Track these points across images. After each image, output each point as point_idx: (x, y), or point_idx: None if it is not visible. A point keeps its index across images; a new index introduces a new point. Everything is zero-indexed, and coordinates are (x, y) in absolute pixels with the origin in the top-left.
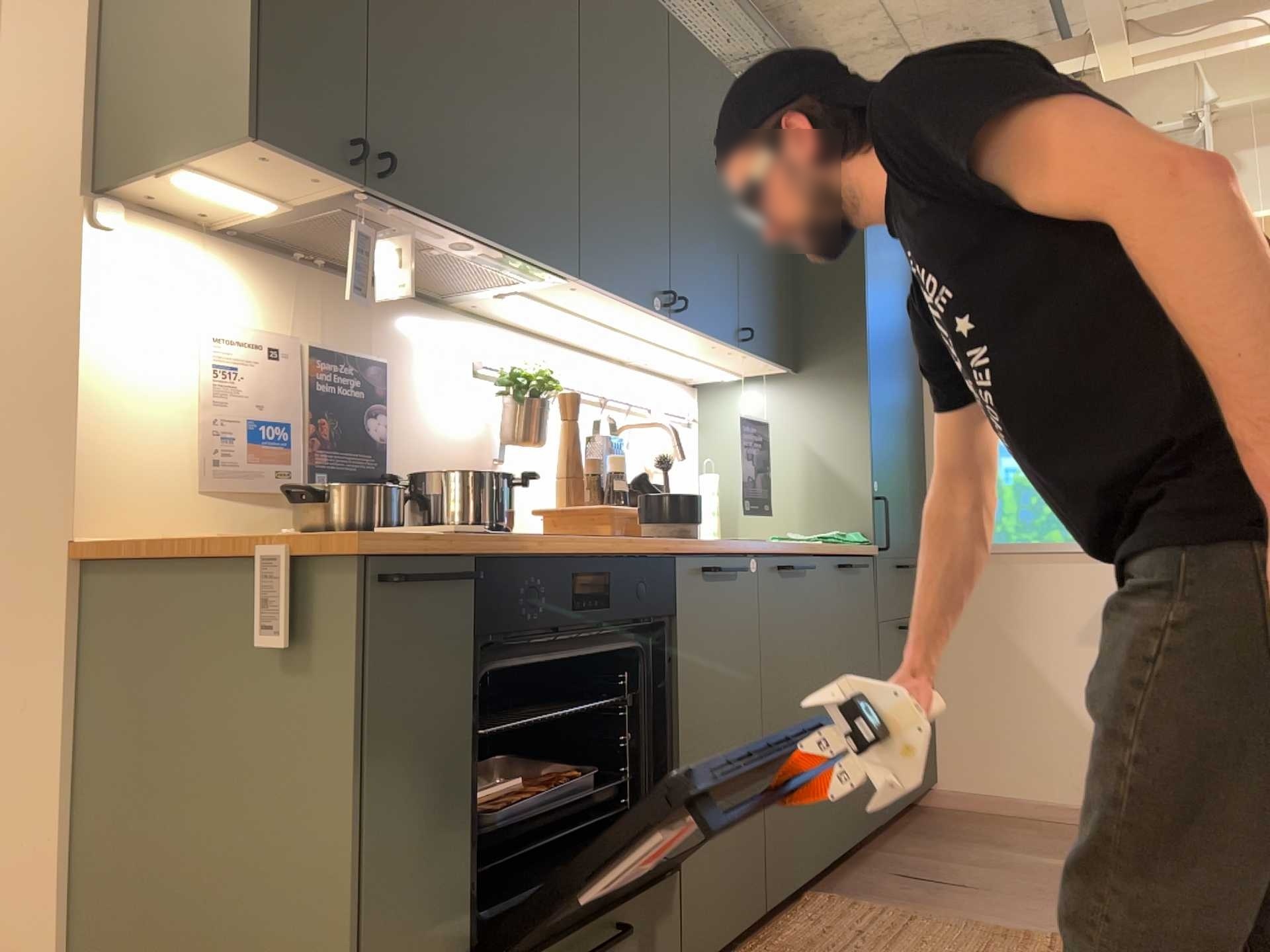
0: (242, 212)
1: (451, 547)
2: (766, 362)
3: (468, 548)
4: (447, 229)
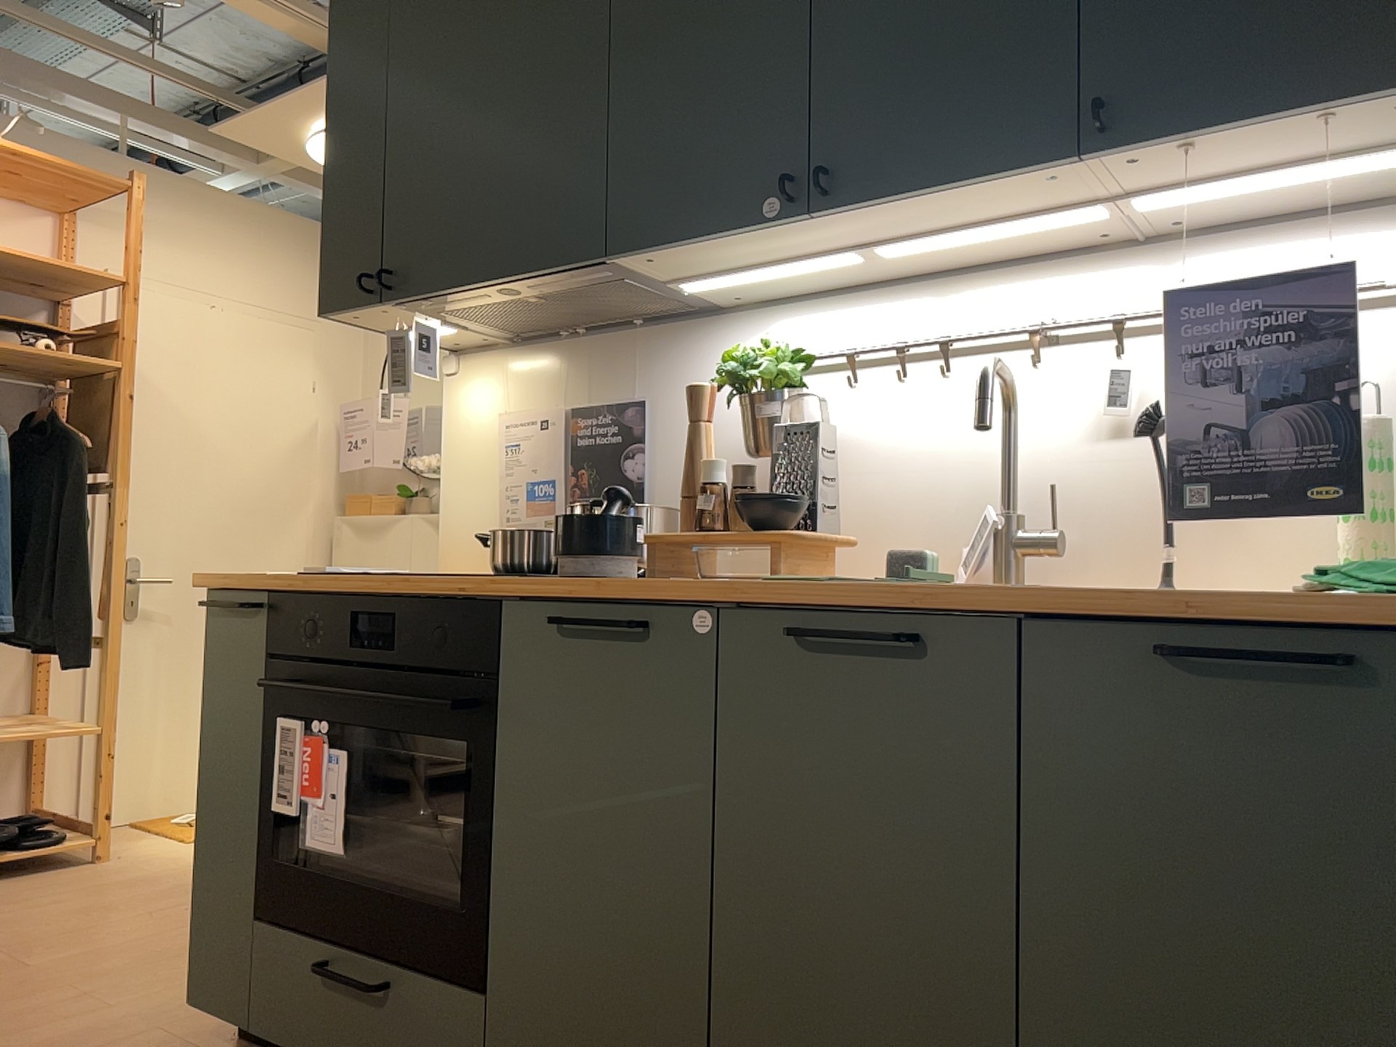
0: (466, 332)
1: (245, 583)
2: (1298, 121)
3: (273, 584)
4: (465, 292)
